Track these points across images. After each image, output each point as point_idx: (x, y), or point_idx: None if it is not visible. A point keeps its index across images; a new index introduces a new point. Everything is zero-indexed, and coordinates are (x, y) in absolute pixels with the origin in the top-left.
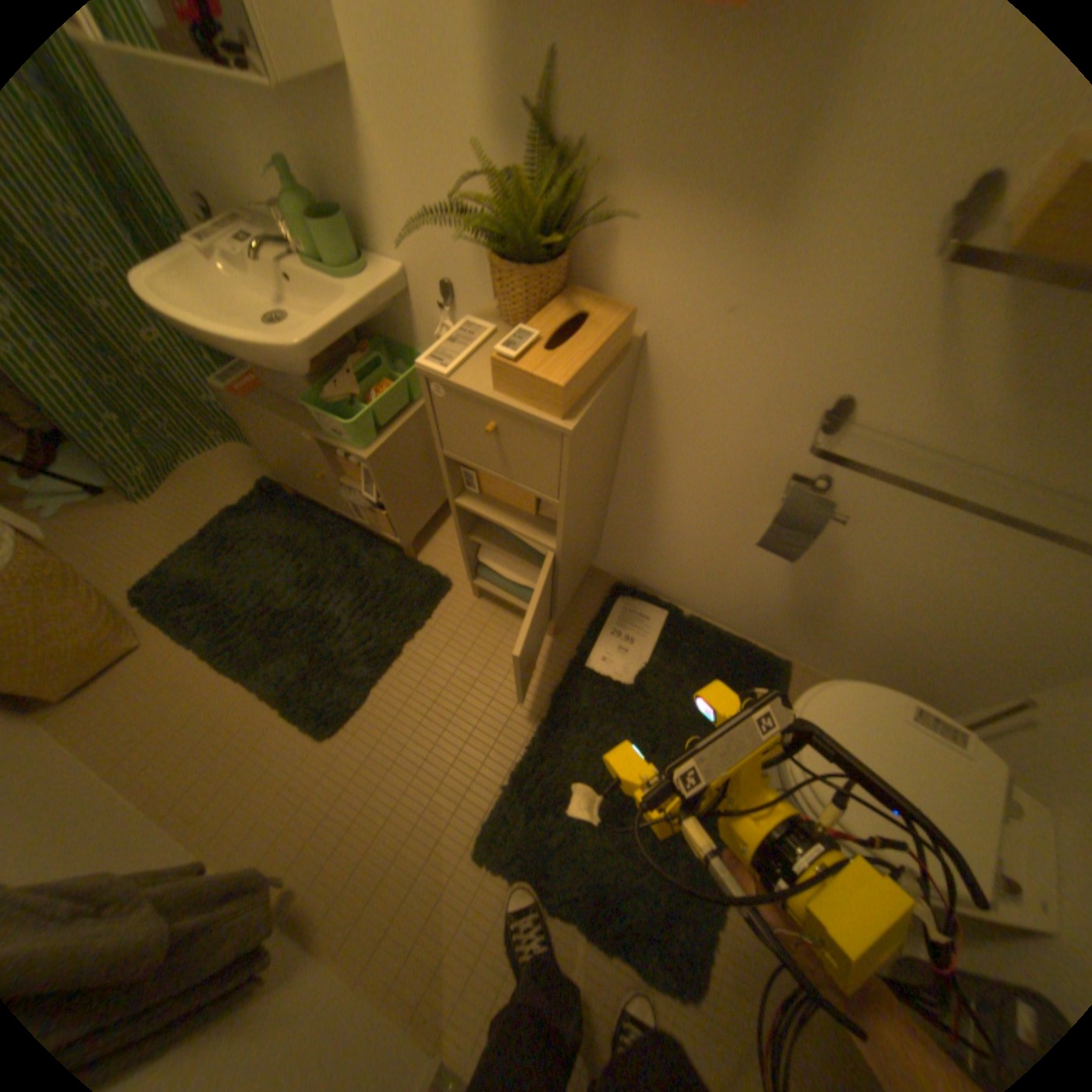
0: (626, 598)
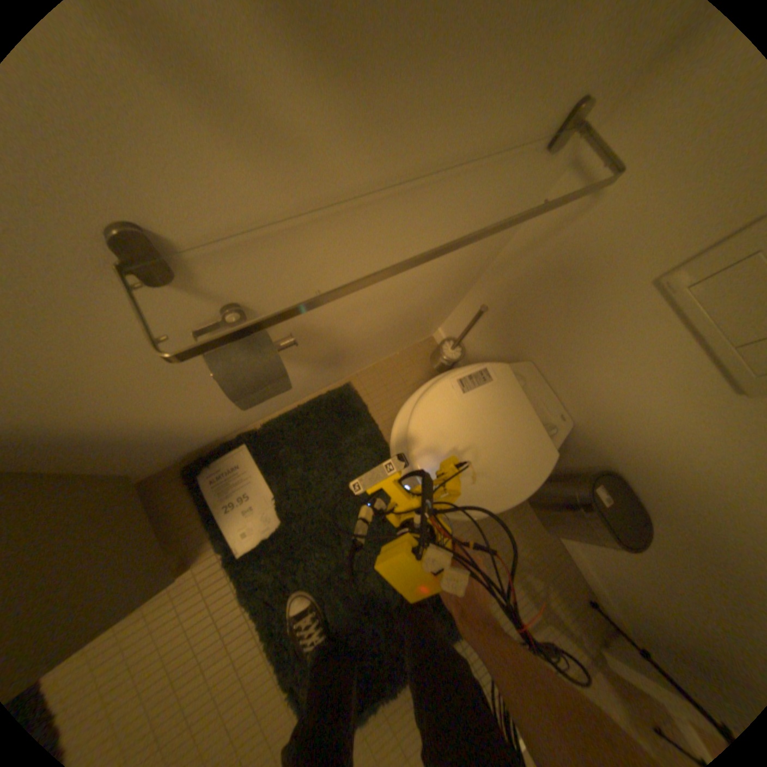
0: (201, 472)
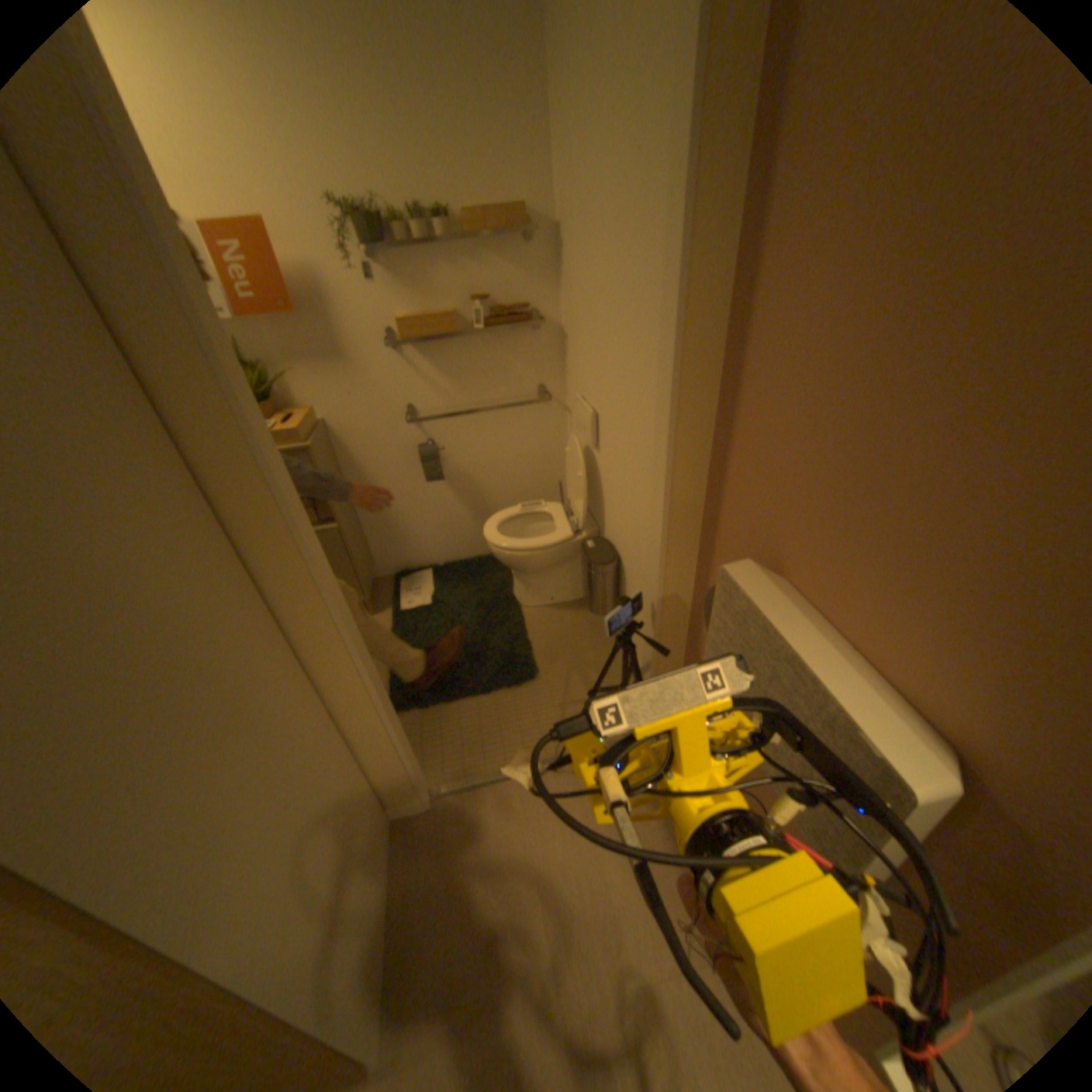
0: (405, 579)
